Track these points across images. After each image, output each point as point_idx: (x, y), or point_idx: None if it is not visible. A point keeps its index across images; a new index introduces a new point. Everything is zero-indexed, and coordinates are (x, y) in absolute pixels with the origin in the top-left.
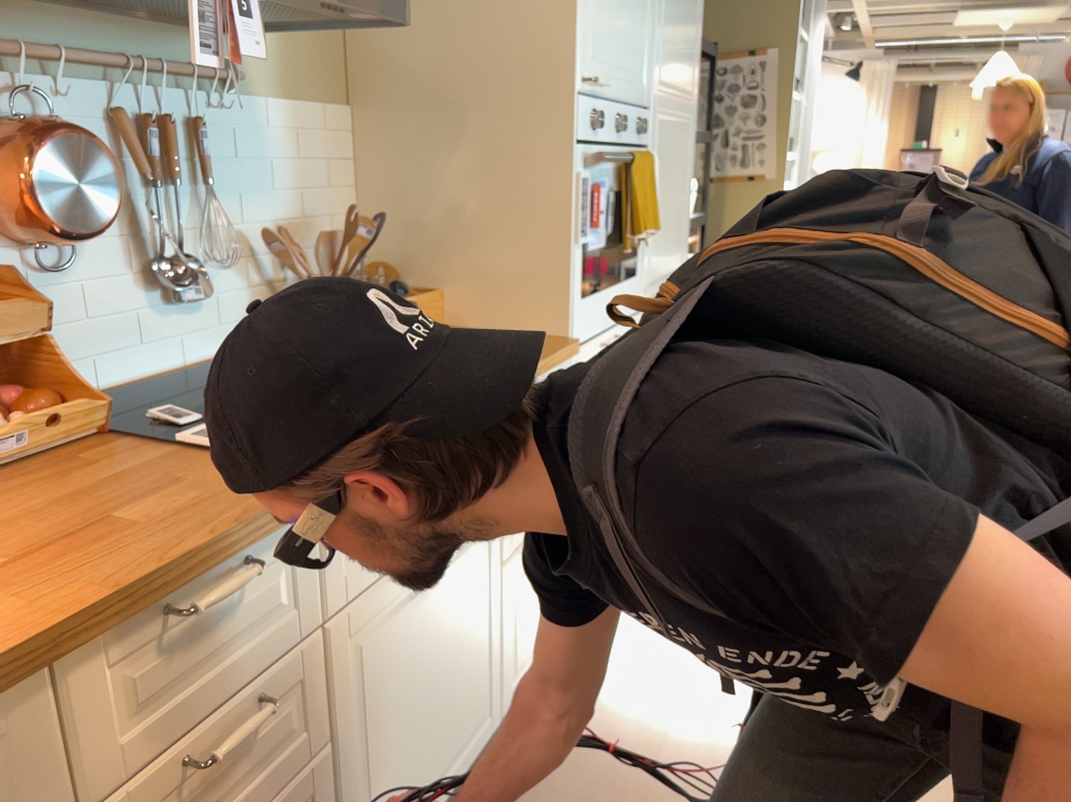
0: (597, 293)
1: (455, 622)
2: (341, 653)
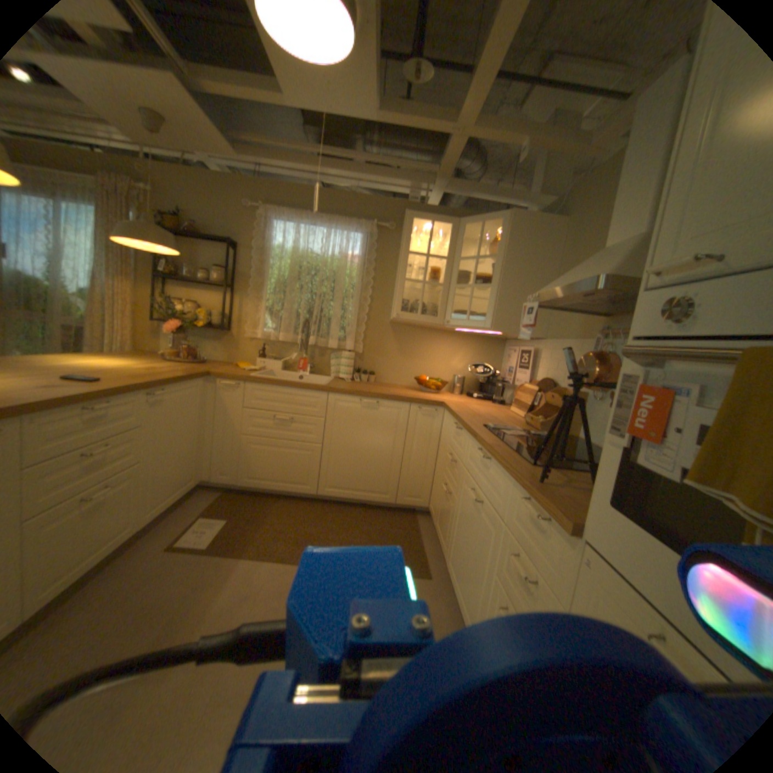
0: (666, 546)
1: (477, 547)
2: (462, 481)
